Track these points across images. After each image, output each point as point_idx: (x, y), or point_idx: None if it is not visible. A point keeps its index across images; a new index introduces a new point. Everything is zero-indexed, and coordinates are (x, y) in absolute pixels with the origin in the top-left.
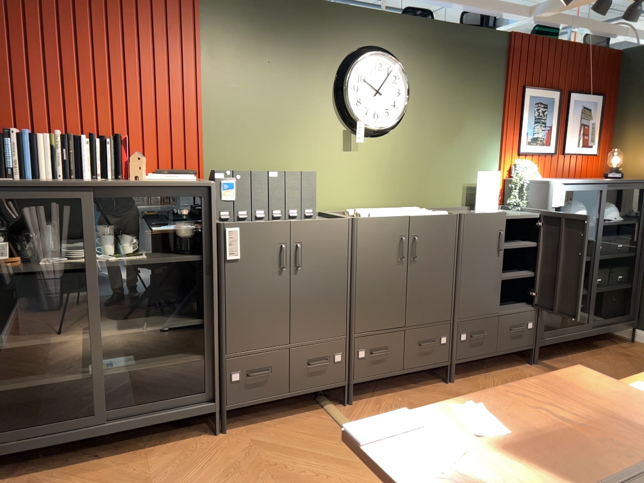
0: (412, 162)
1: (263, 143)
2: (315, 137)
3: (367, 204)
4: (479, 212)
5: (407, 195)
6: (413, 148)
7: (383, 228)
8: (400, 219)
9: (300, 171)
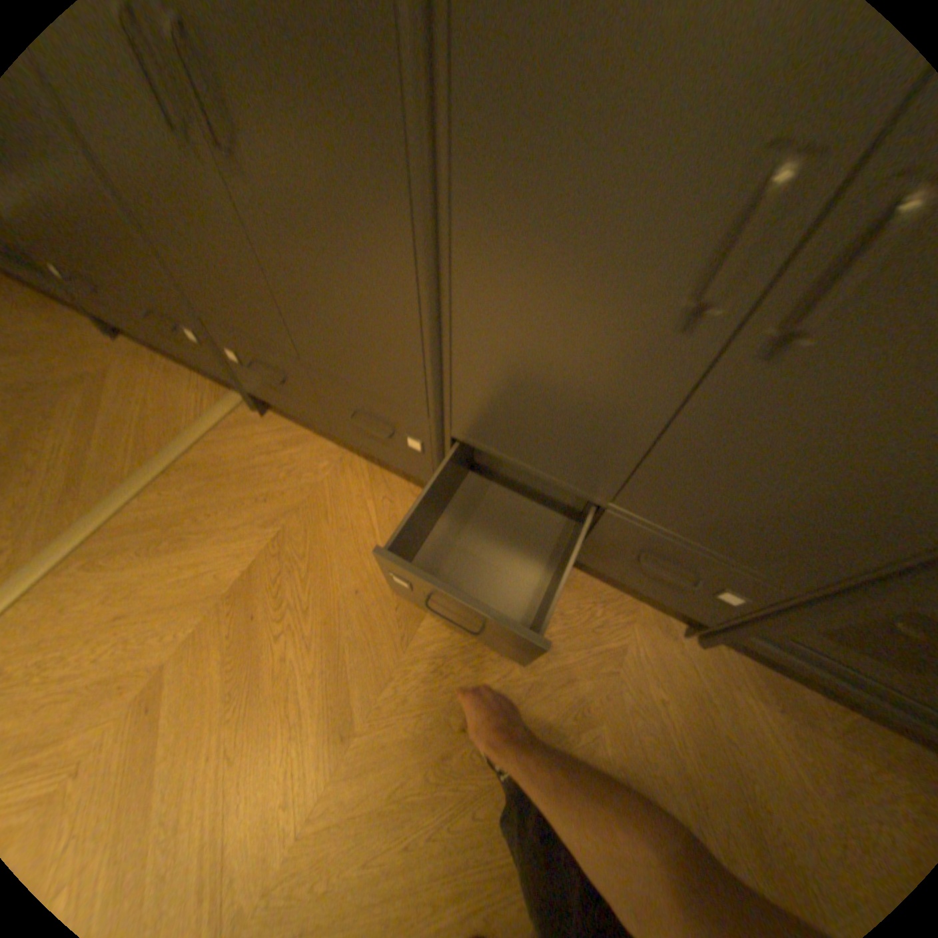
0: None
1: None
2: None
3: None
4: None
5: None
6: None
7: None
8: None
9: None
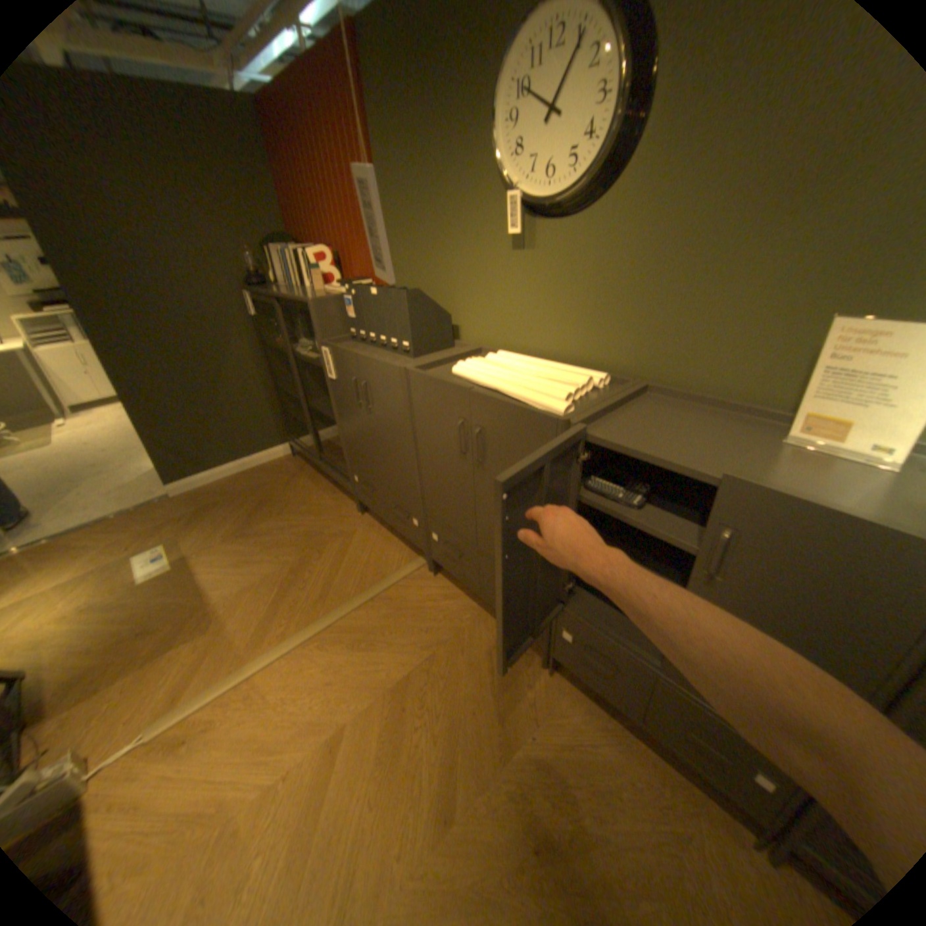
0: (644, 272)
1: (425, 243)
2: (475, 228)
3: (548, 349)
4: (790, 443)
5: (625, 348)
6: (650, 236)
7: (436, 395)
8: (456, 390)
9: (392, 290)
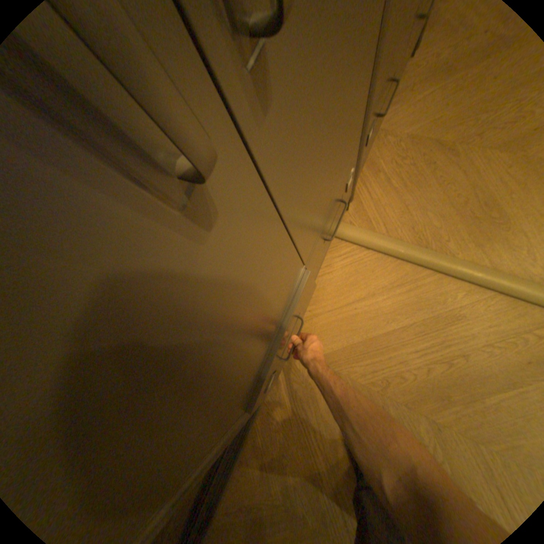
0: None
1: None
2: None
3: None
4: None
5: None
6: None
7: None
8: None
9: None
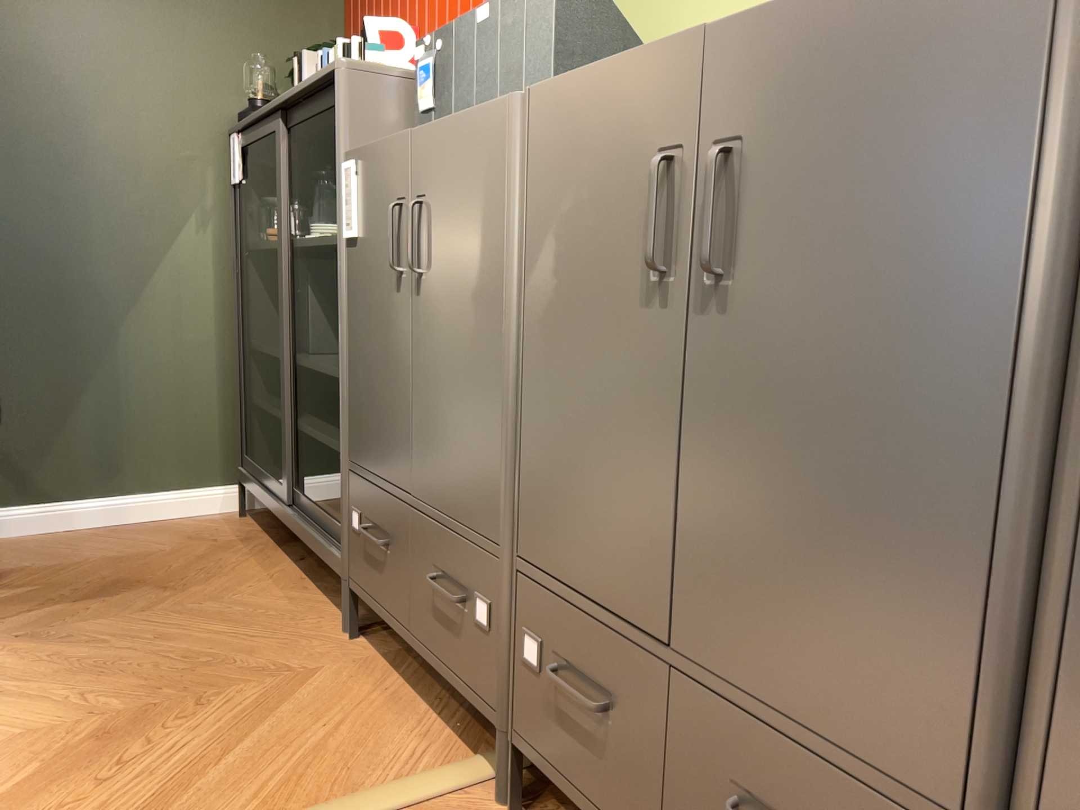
0: None
1: None
2: None
3: None
4: None
5: None
6: None
7: (598, 117)
8: (661, 58)
9: None
